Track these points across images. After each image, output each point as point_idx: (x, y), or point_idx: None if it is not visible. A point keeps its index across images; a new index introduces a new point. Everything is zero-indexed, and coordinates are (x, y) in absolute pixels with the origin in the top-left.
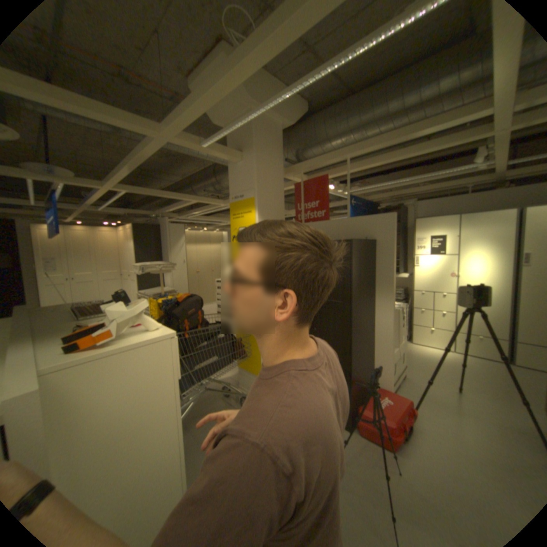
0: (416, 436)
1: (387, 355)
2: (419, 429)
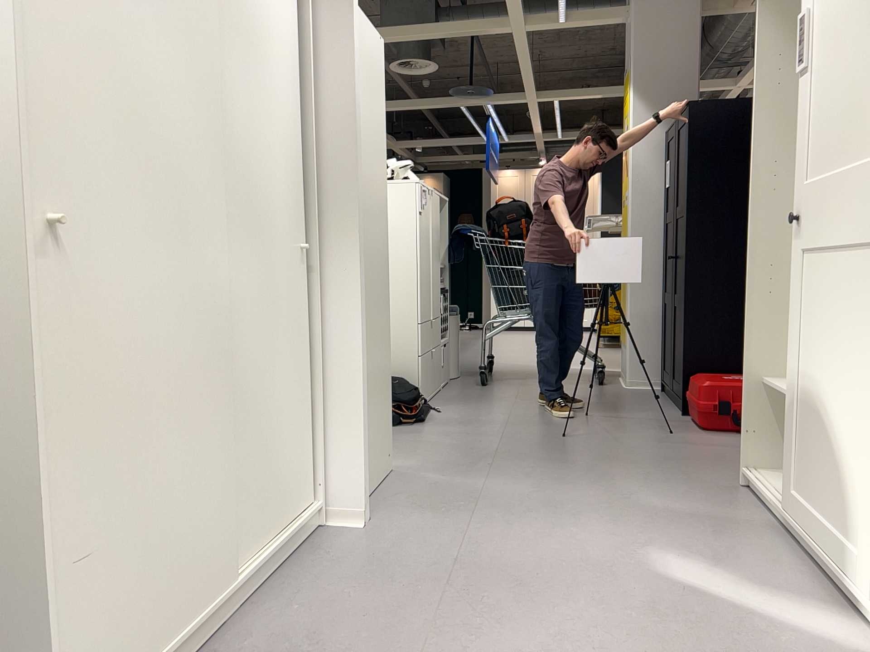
0: None
1: None
2: None
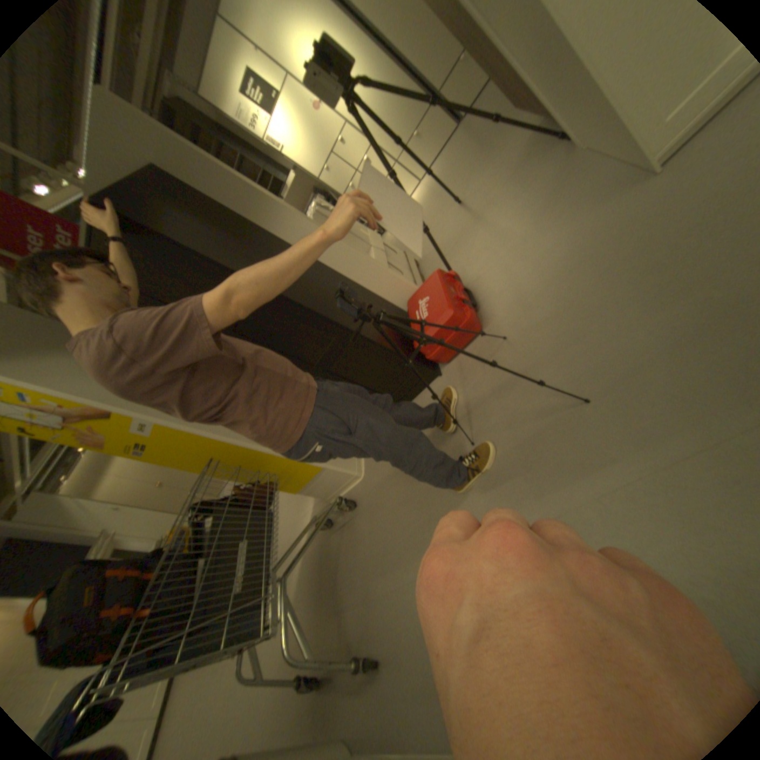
0: (479, 287)
1: (372, 266)
2: (473, 279)
